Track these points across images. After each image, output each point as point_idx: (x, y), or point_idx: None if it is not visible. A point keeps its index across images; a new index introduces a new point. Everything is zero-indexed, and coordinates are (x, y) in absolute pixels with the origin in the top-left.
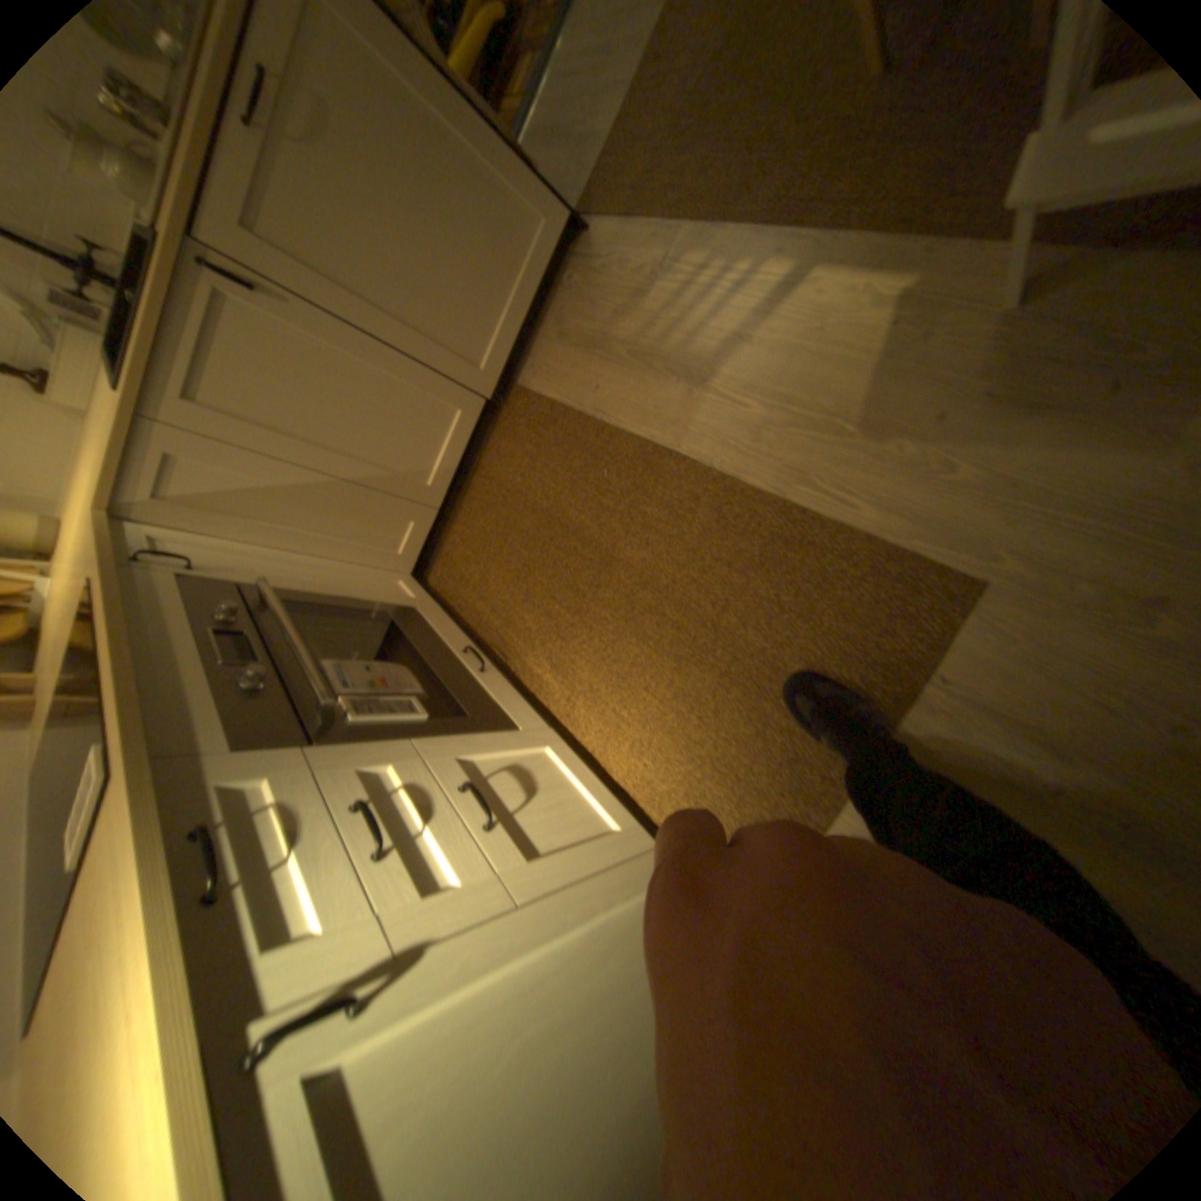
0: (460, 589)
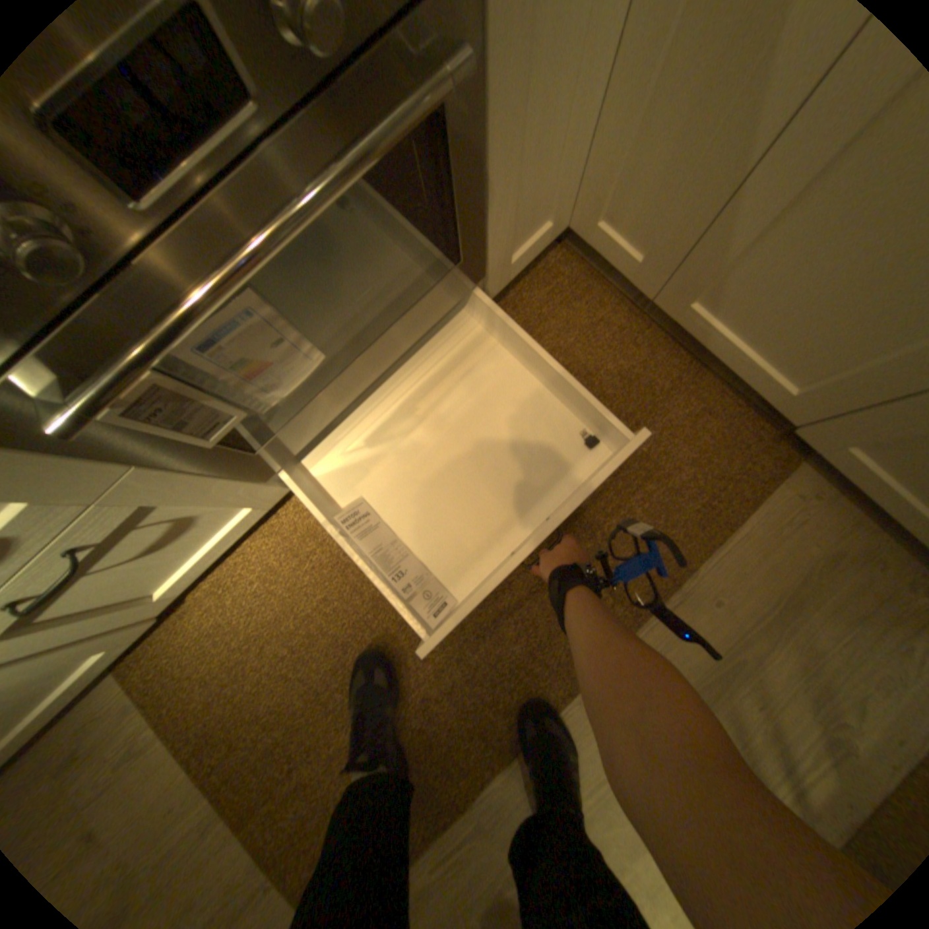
0: (529, 301)
